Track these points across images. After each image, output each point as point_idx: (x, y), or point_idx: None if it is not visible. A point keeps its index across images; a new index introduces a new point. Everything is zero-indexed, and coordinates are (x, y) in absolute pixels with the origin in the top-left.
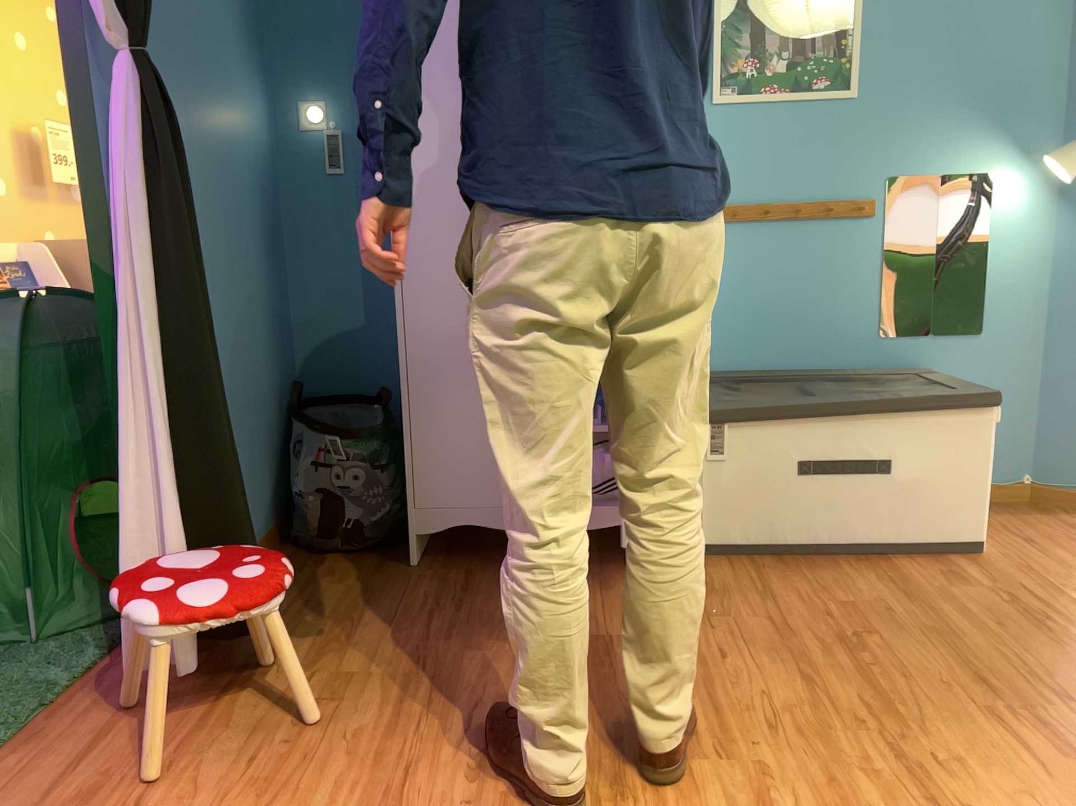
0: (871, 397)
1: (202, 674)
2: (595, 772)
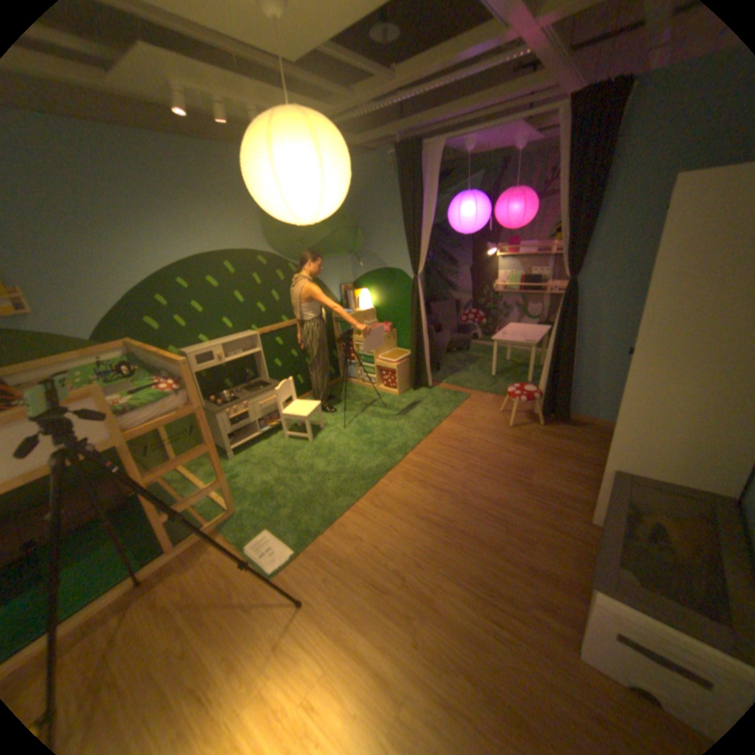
0: (622, 536)
1: (540, 419)
2: (472, 453)
